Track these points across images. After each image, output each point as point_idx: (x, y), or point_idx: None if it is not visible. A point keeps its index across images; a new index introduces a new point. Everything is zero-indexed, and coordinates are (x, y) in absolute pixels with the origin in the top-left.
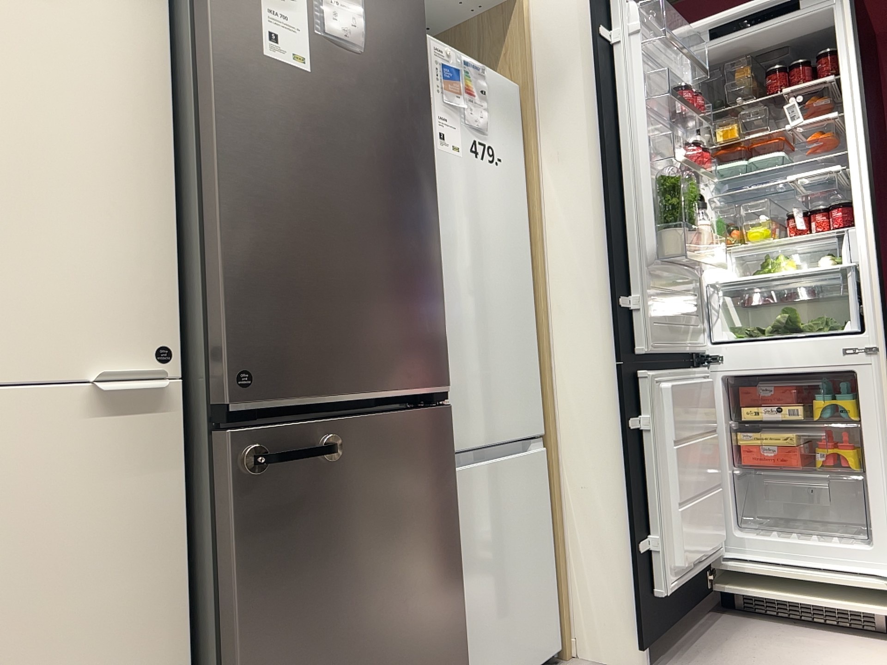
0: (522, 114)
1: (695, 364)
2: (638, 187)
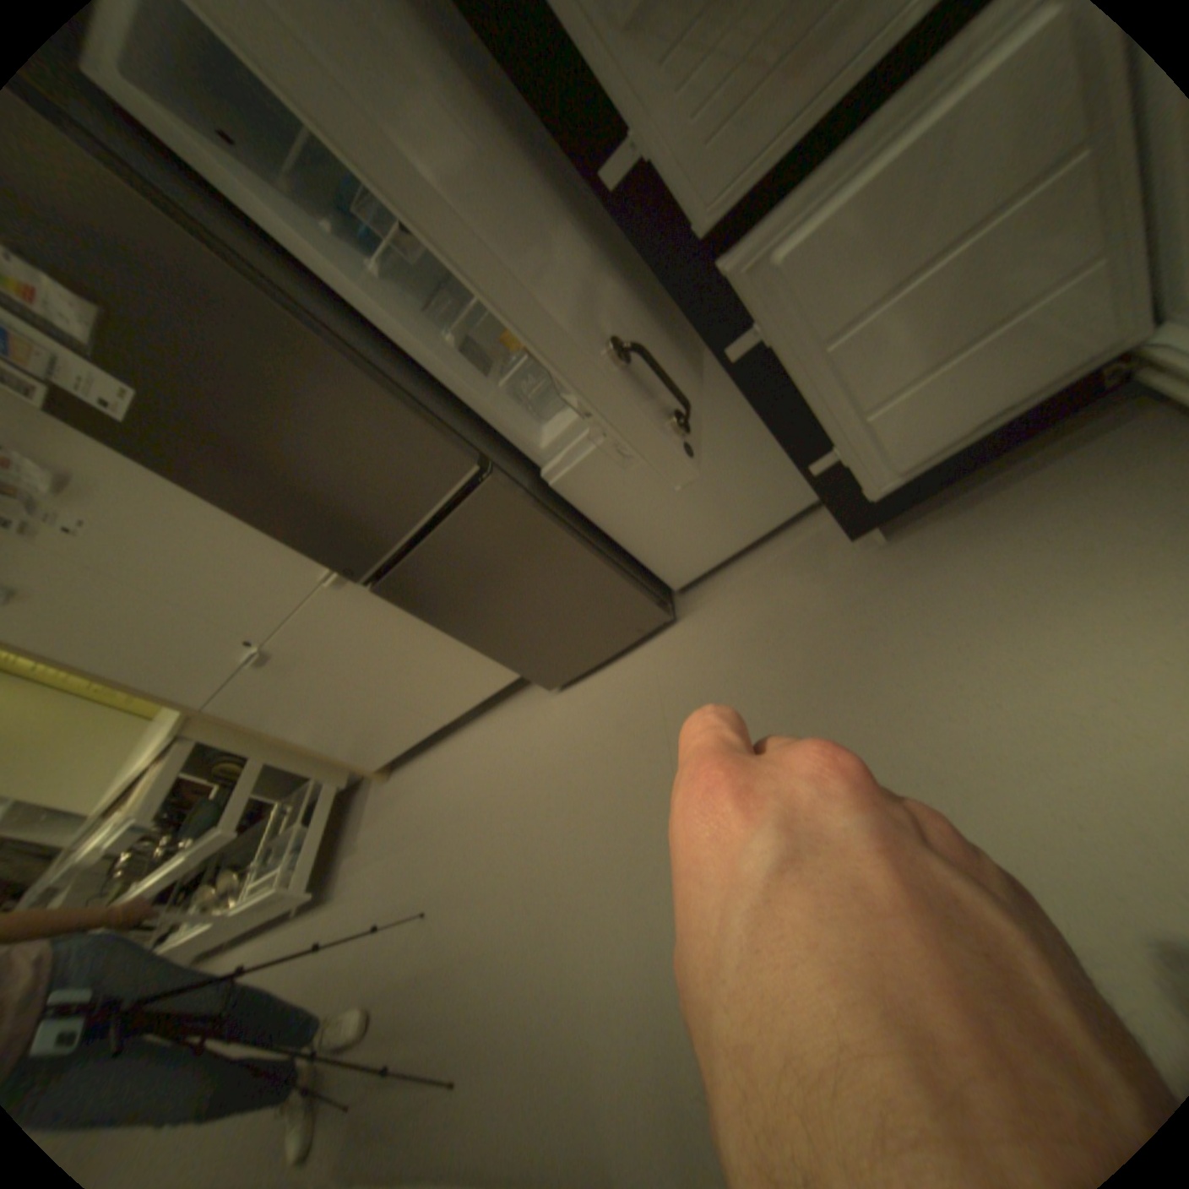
0: None
1: None
2: None
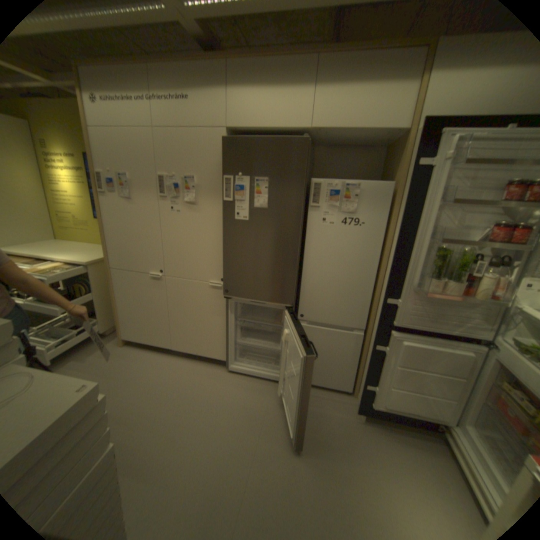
0: (396, 195)
1: (484, 343)
2: (418, 251)
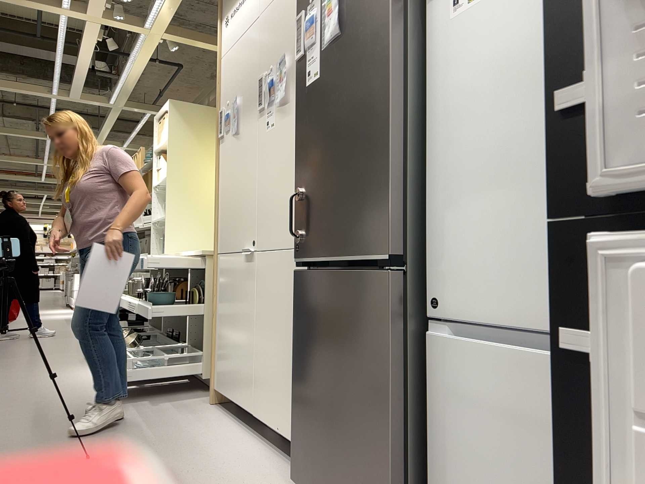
0: None
1: None
2: None
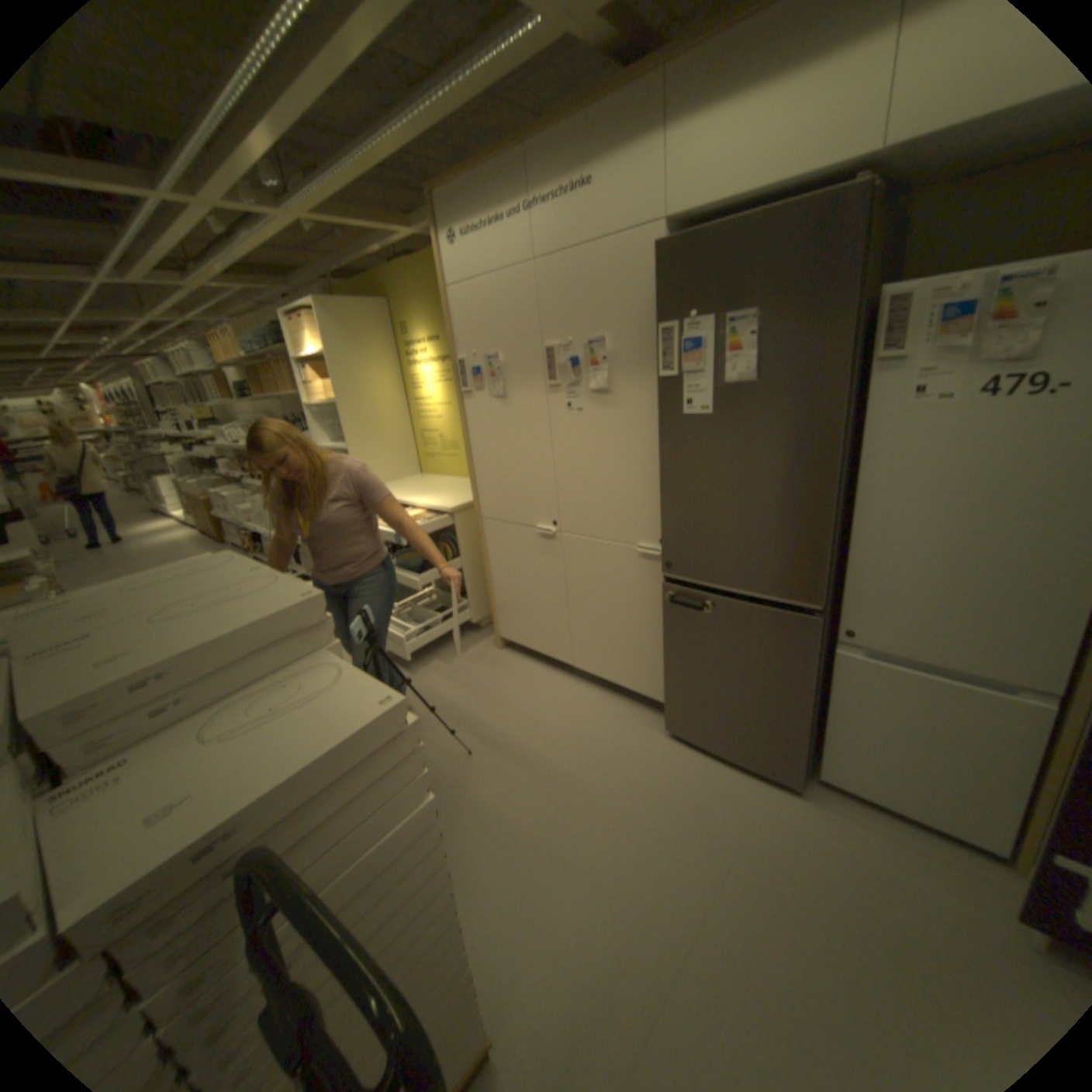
0: None
1: None
2: None
